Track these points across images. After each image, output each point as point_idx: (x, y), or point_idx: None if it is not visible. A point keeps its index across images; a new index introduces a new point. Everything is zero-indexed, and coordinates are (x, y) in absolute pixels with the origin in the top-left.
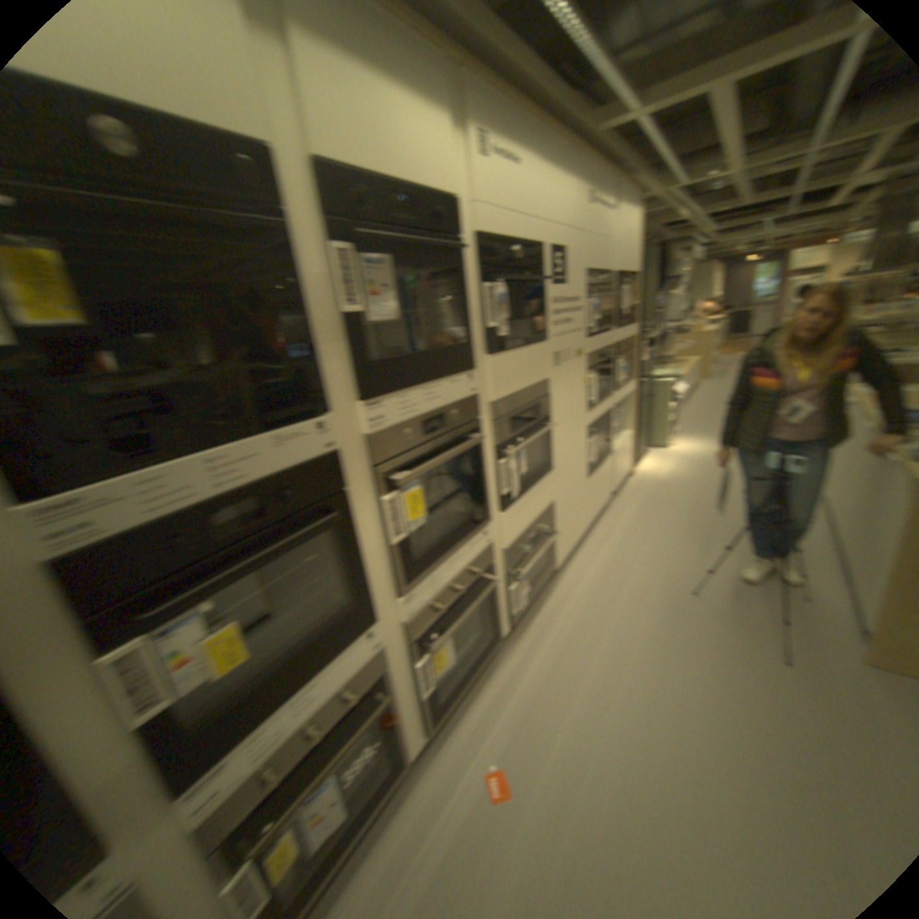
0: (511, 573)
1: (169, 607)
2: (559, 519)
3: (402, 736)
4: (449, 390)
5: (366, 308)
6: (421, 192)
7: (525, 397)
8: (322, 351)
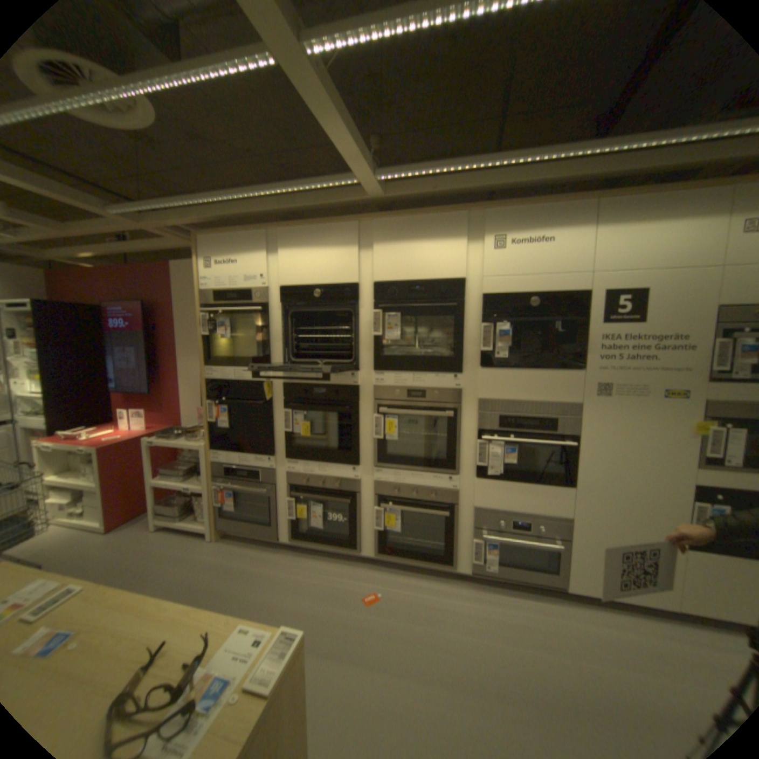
0: (479, 530)
1: (293, 407)
2: (585, 544)
3: (362, 537)
4: (431, 380)
5: (384, 335)
6: (431, 283)
7: (528, 408)
8: (361, 350)
